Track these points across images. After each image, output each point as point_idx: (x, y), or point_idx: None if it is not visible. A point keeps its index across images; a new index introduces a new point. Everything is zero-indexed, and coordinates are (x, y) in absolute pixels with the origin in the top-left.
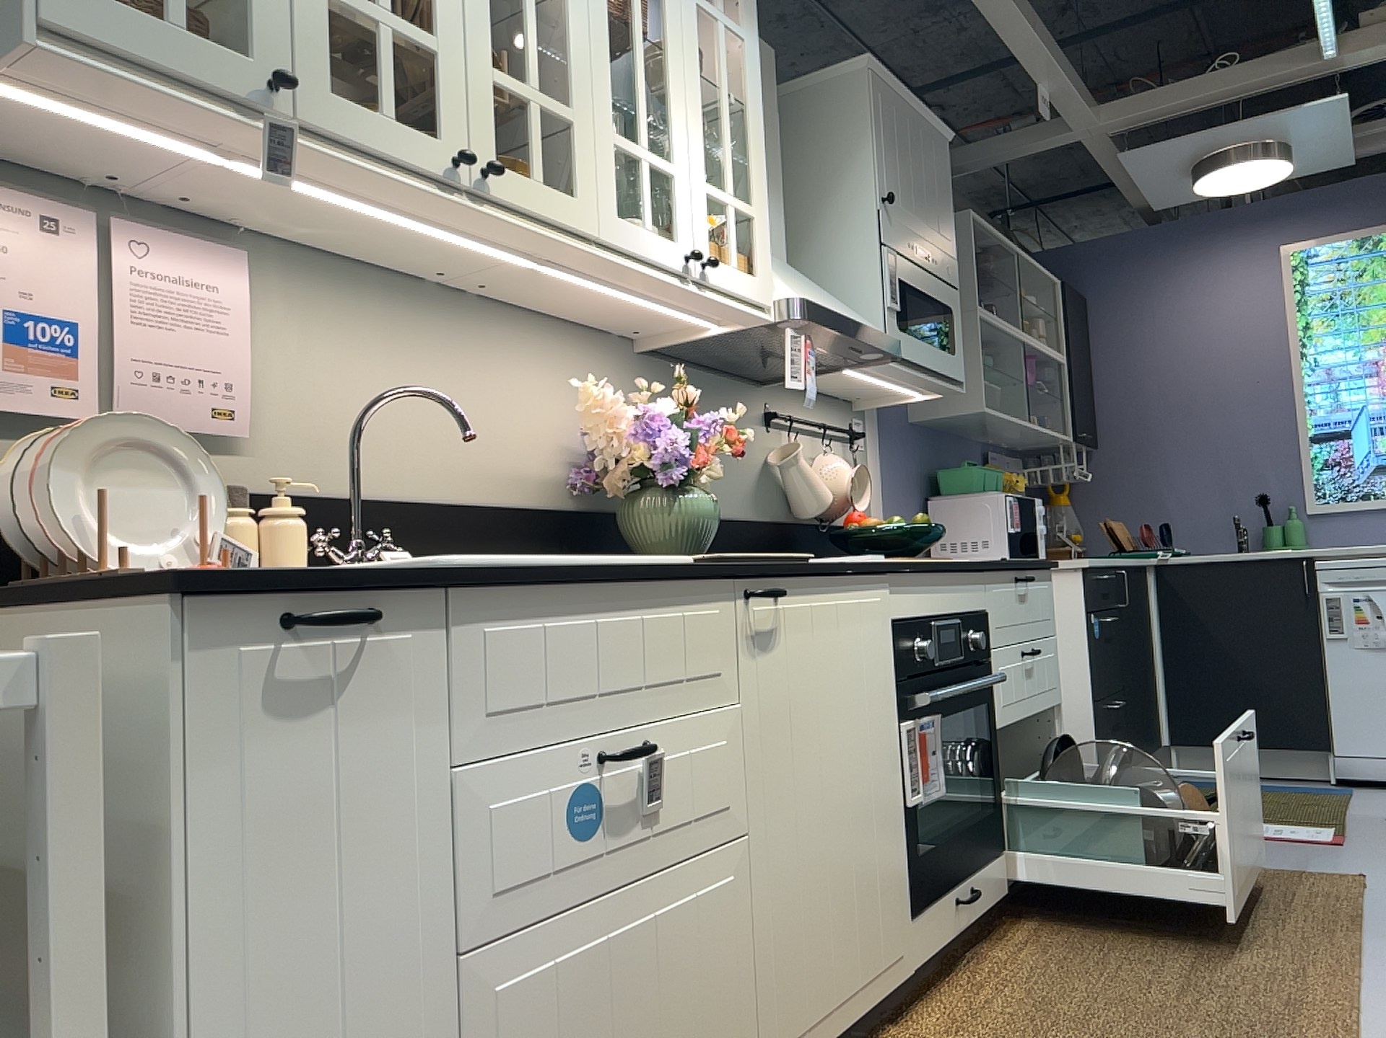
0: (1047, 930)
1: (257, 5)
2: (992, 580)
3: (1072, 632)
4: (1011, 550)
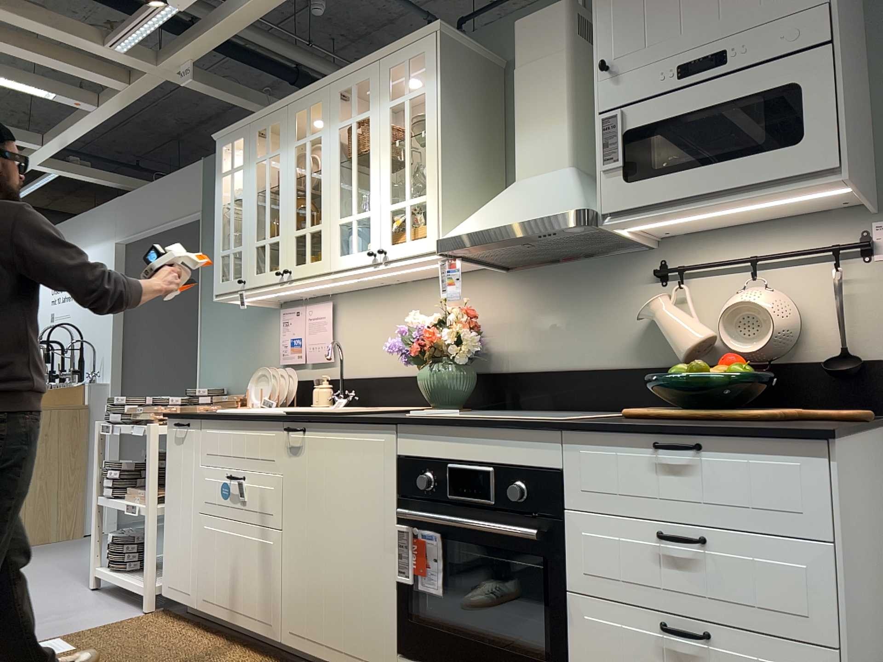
0: None
1: (242, 263)
2: (575, 440)
3: None
4: None
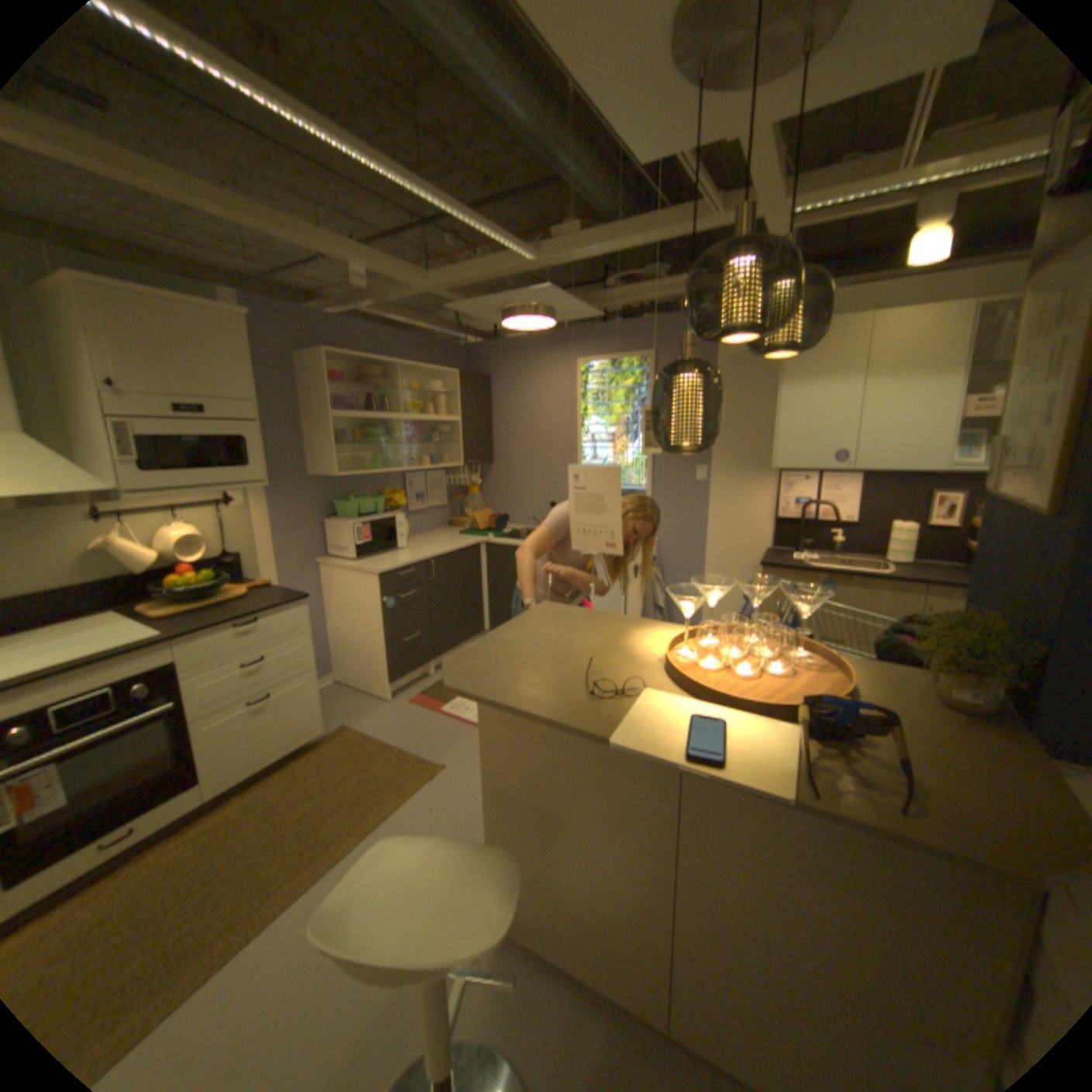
0: (216, 826)
1: None
2: (182, 642)
3: (375, 606)
4: (359, 554)
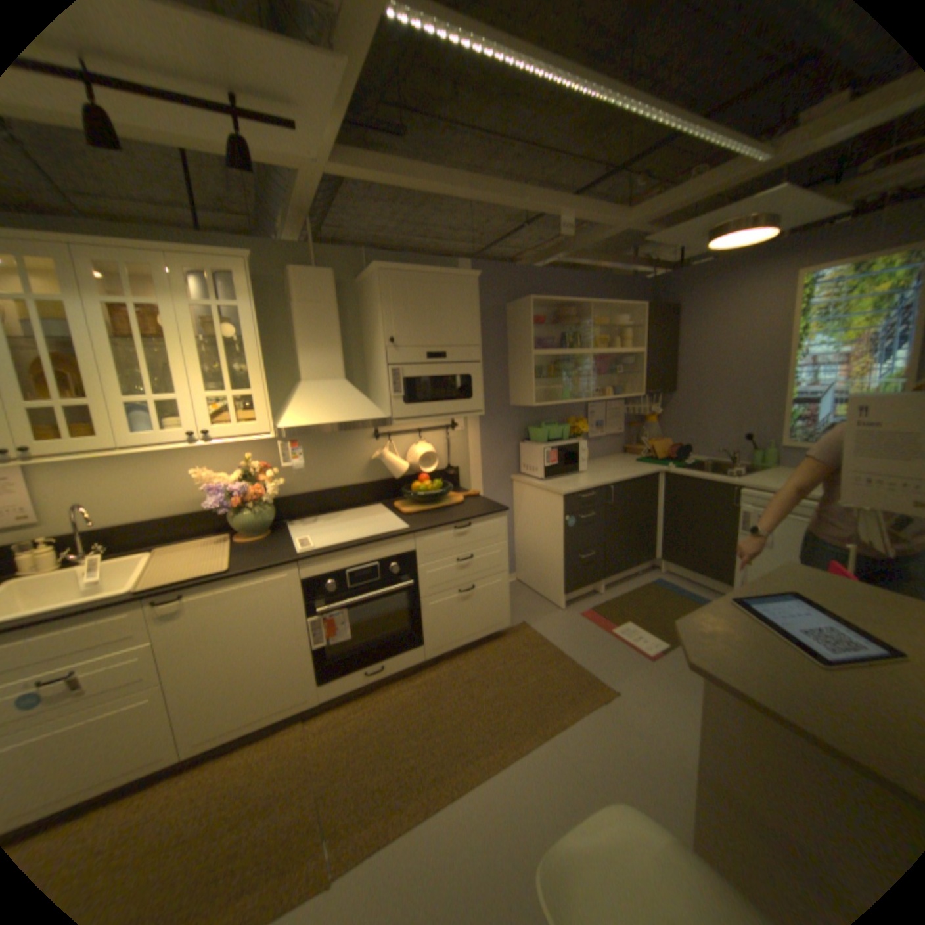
0: (433, 682)
1: None
2: (421, 535)
3: (558, 523)
4: (546, 474)
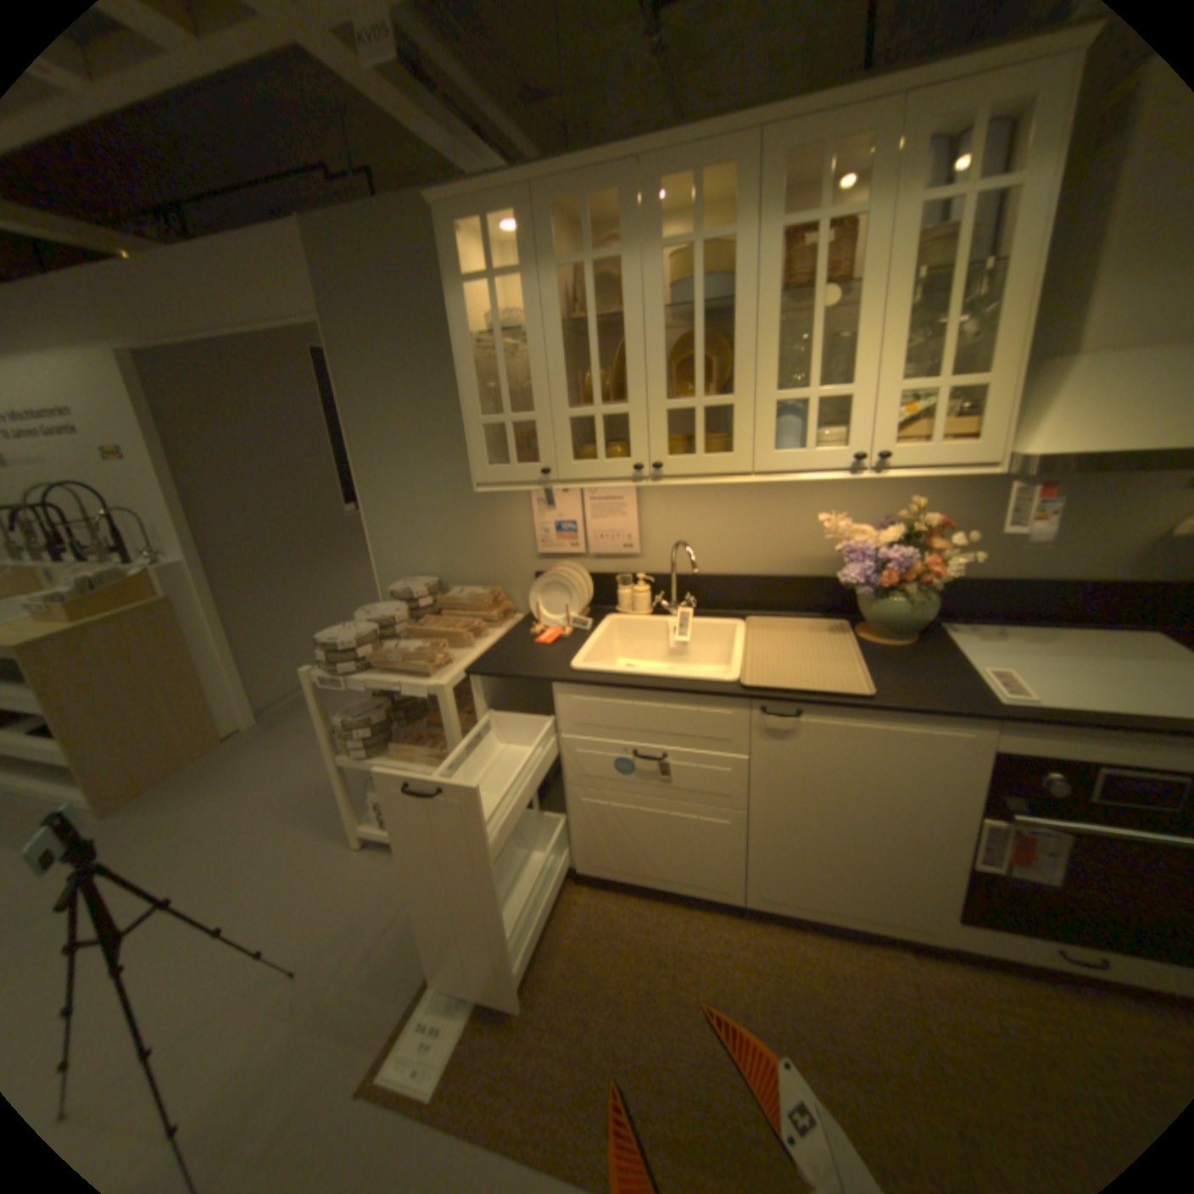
0: None
1: (540, 440)
2: None
3: None
4: None
